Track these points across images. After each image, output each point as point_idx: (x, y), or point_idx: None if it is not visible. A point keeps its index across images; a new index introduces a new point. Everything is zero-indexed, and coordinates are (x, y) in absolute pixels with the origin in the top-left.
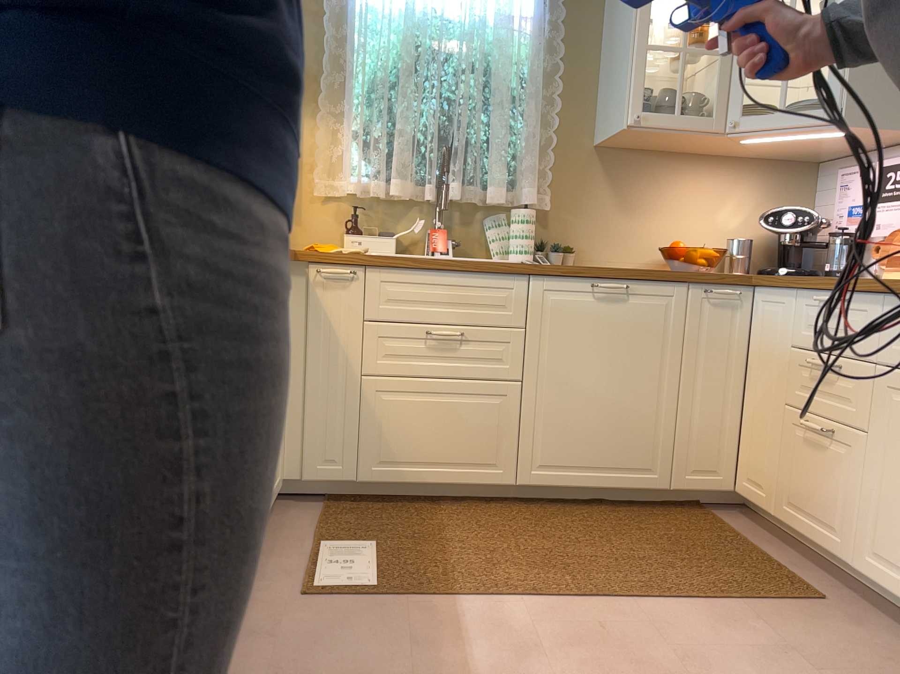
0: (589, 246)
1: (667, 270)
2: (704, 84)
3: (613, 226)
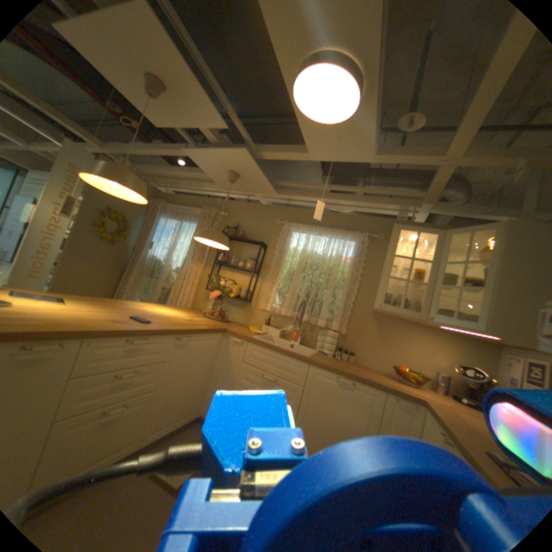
0: (363, 356)
1: (378, 383)
2: (425, 297)
3: (376, 350)
